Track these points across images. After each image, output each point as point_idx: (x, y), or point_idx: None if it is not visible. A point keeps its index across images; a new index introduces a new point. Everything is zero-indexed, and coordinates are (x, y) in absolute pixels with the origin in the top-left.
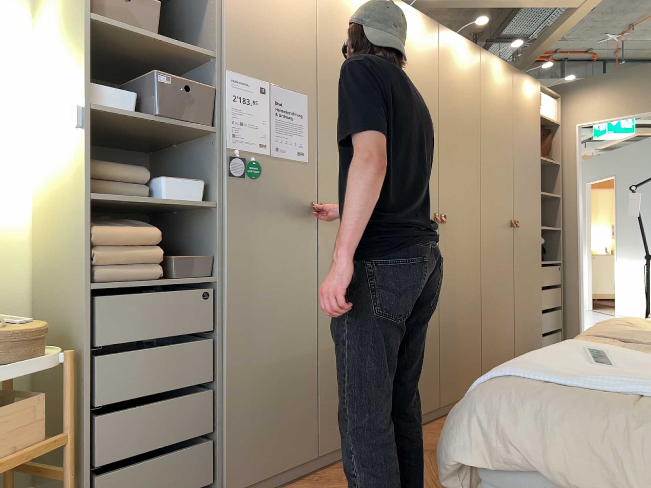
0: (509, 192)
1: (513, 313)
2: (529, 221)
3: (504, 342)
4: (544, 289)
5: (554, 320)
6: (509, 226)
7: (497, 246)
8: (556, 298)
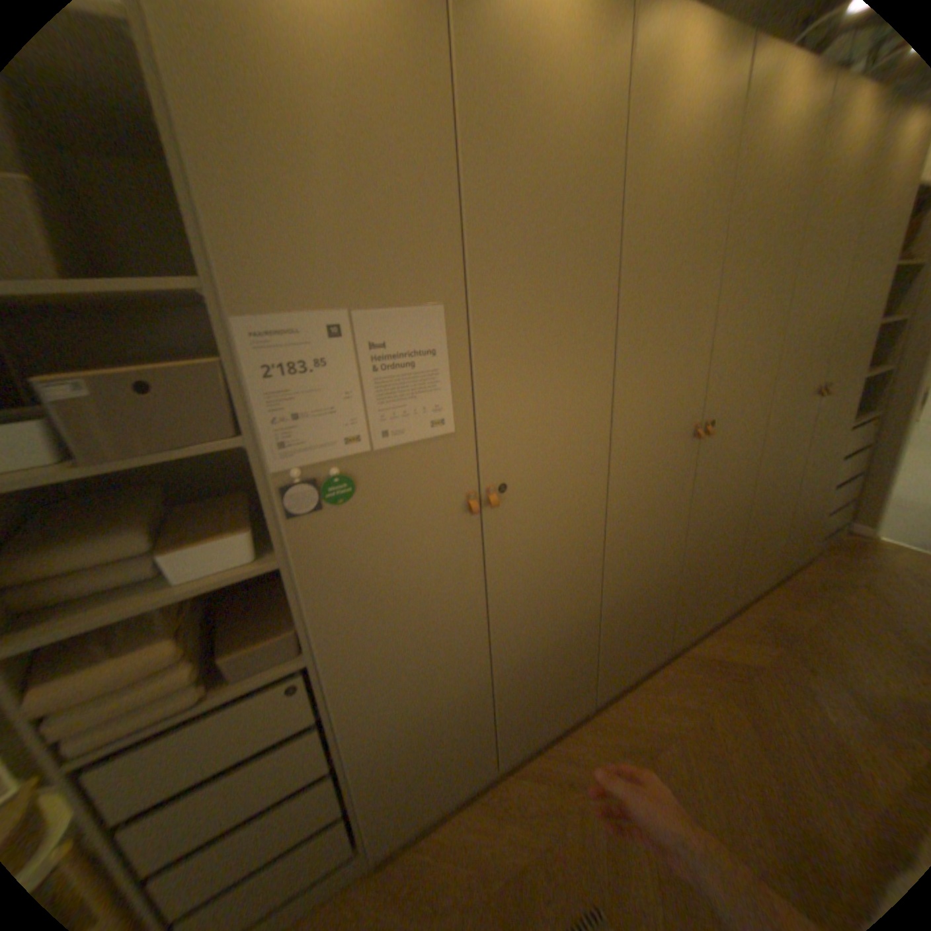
0: (835, 341)
1: (801, 507)
2: (857, 374)
3: (780, 547)
4: (854, 458)
5: (857, 491)
6: (824, 393)
7: (798, 430)
8: (866, 458)
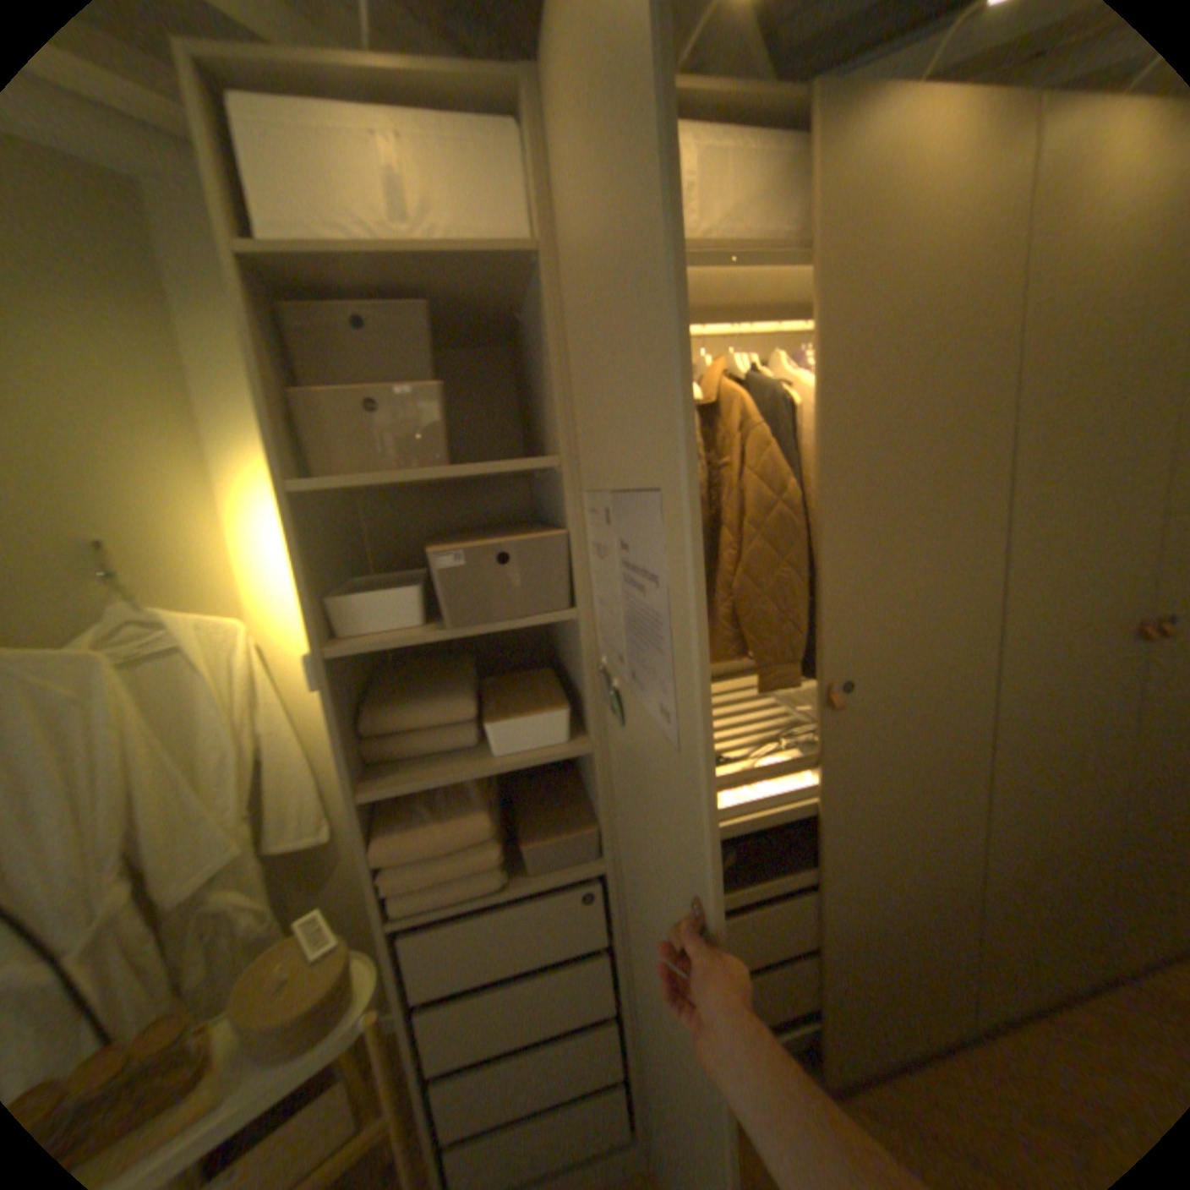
0: None
1: None
2: None
3: None
4: None
5: None
6: None
7: None
8: None
